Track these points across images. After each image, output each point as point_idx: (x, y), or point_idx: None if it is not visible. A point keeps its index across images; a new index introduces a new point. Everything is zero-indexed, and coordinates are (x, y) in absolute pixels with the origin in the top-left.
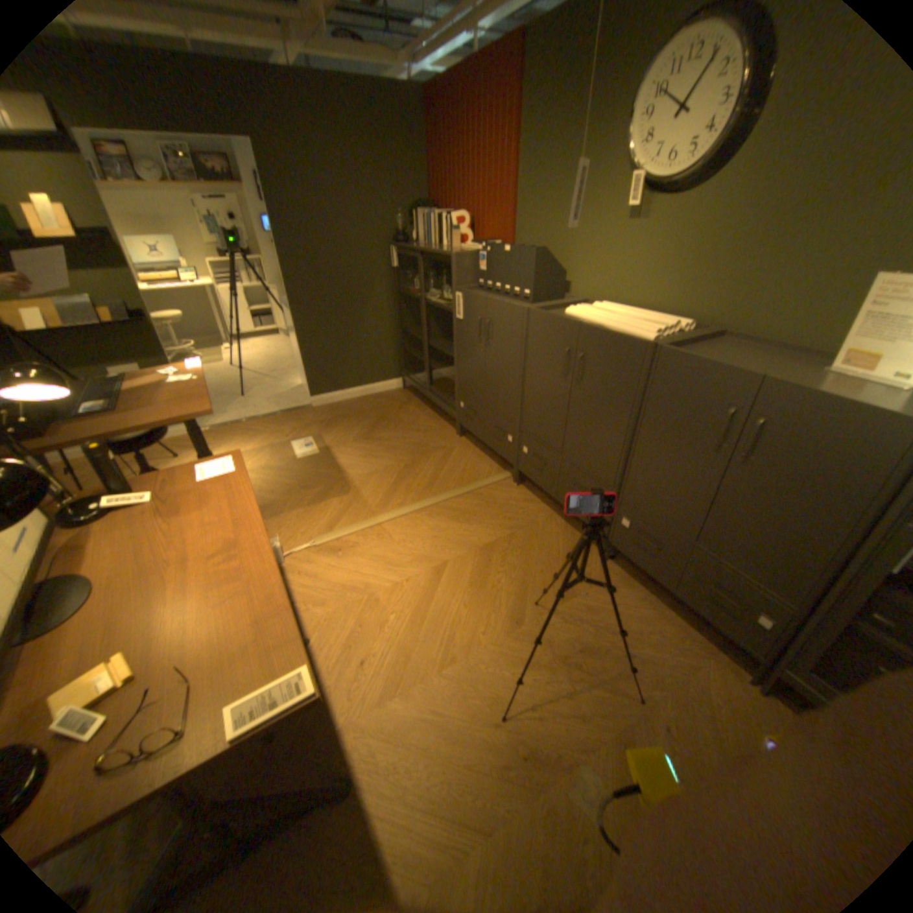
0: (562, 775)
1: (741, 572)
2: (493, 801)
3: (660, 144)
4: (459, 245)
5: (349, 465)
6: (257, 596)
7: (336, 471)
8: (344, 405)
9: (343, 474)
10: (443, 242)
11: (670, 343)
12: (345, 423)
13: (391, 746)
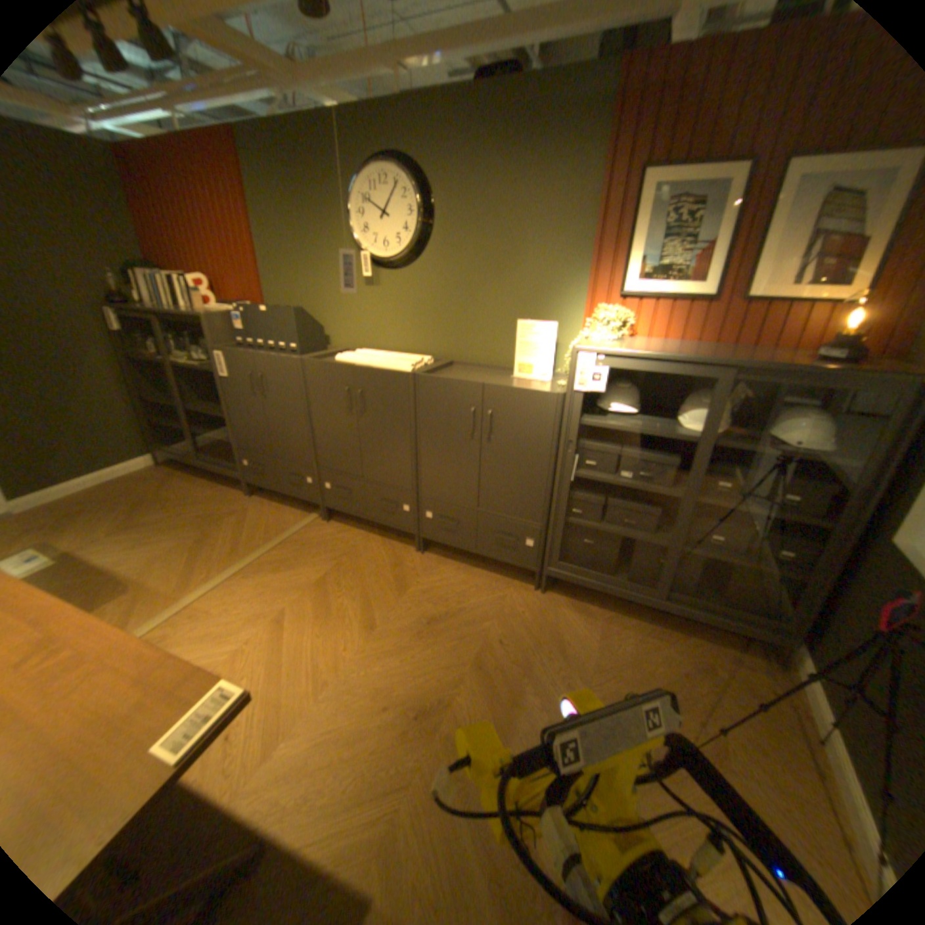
0: (444, 711)
1: (506, 516)
2: (400, 761)
3: (375, 235)
4: (201, 306)
5: (111, 563)
6: (120, 664)
7: (93, 575)
8: (67, 500)
9: (106, 574)
10: (178, 303)
11: (422, 373)
12: (80, 519)
13: (290, 784)
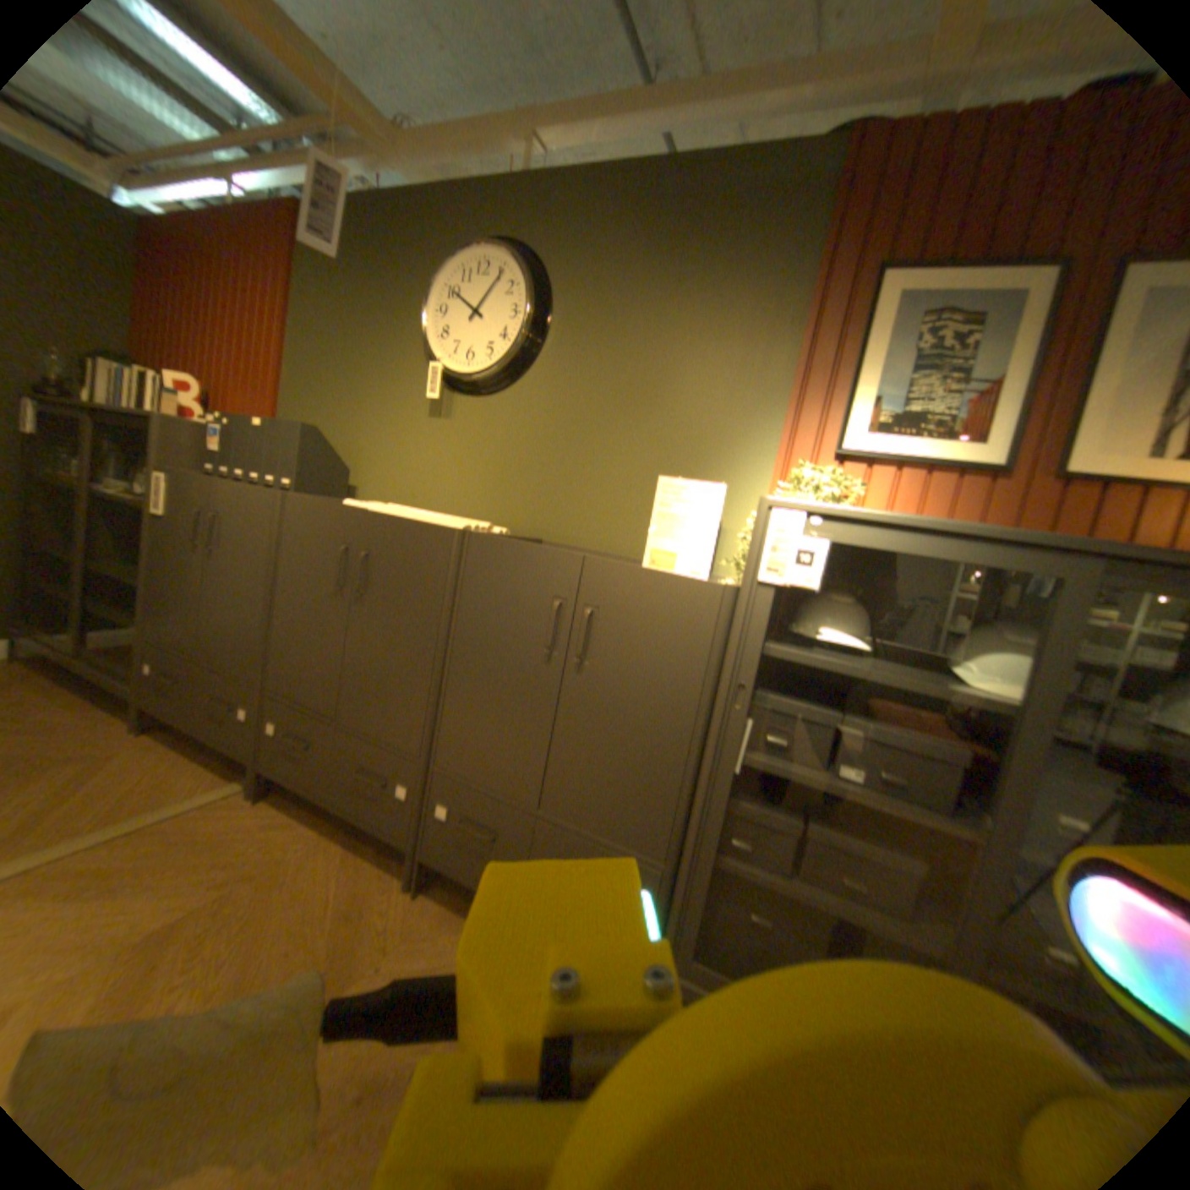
0: None
1: (596, 831)
2: None
3: (457, 341)
4: (174, 414)
5: None
6: None
7: None
8: None
9: None
10: (146, 411)
11: (481, 531)
12: None
13: None
